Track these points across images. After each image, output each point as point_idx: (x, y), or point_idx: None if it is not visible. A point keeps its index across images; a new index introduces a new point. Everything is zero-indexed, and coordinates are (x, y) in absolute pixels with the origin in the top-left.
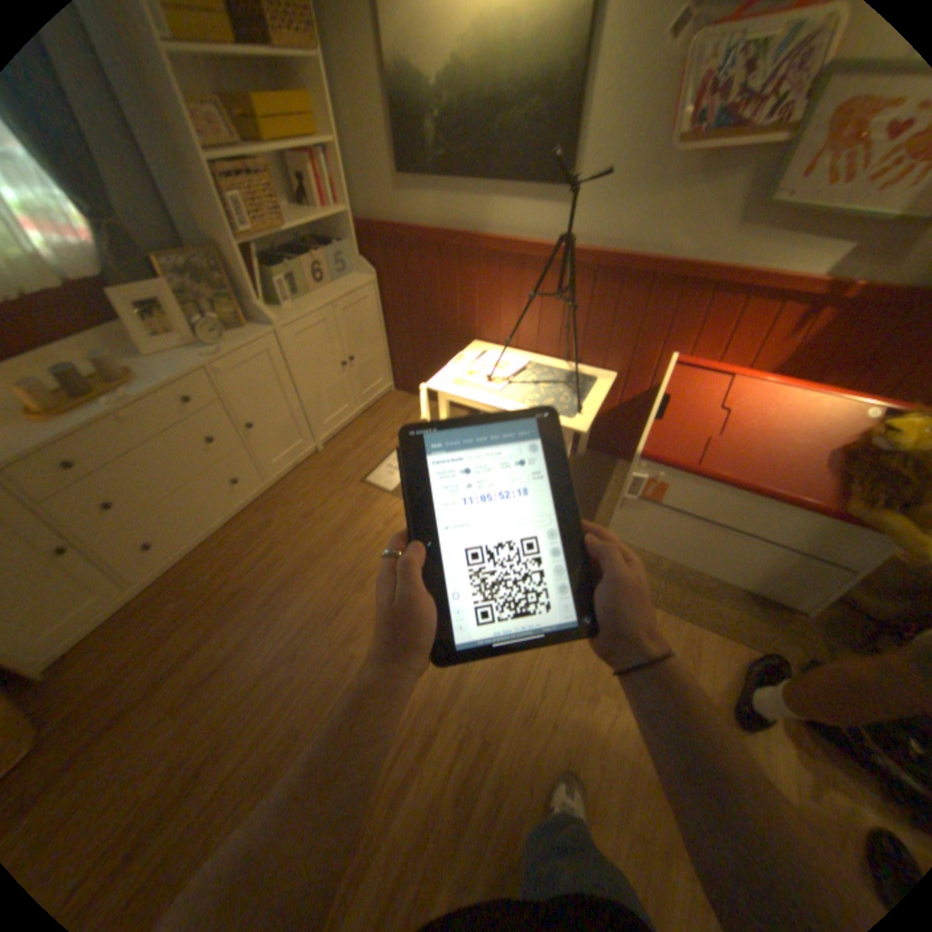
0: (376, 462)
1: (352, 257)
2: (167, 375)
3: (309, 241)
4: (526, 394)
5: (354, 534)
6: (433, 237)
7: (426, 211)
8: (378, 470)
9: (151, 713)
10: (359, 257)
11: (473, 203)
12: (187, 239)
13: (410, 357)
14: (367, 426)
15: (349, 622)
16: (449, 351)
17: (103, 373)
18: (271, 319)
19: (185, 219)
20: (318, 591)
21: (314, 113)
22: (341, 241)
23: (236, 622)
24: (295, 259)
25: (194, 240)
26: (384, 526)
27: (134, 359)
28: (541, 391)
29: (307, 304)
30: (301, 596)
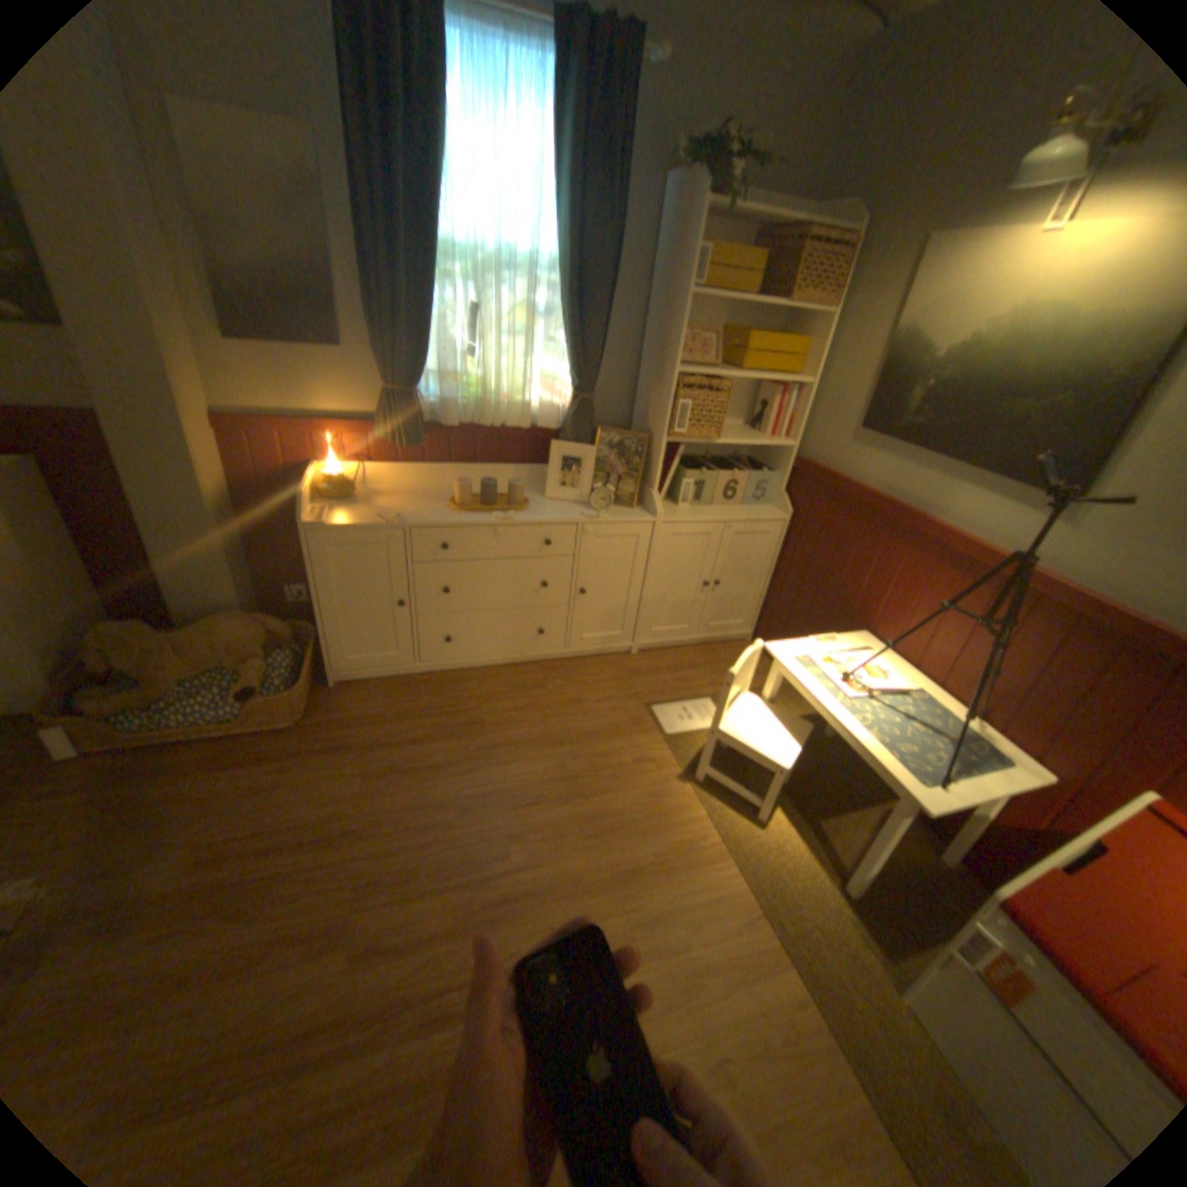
0: (673, 699)
1: (775, 491)
2: (546, 519)
3: (742, 462)
4: (884, 724)
5: (599, 750)
6: (870, 501)
7: (876, 472)
8: (669, 707)
9: (355, 767)
10: (783, 493)
11: (935, 481)
12: (634, 426)
13: (783, 615)
14: (693, 659)
15: (529, 825)
16: (830, 629)
17: (509, 498)
18: (656, 512)
19: (641, 411)
20: (529, 775)
21: (807, 357)
22: (773, 472)
23: (454, 748)
24: (714, 472)
25: (638, 429)
26: (632, 764)
27: (537, 498)
28: (908, 732)
29: (701, 514)
30: (513, 768)
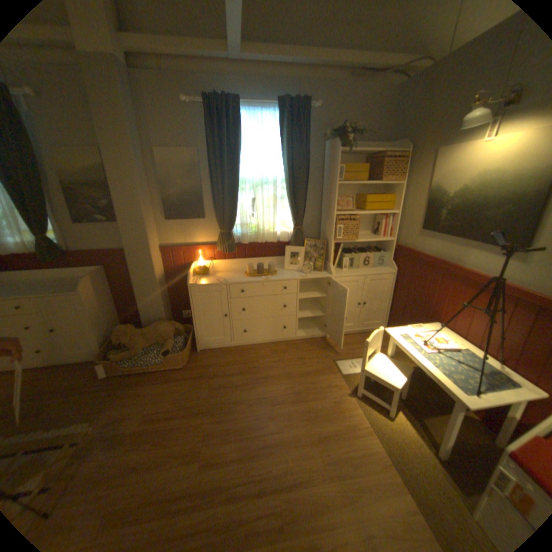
0: (347, 358)
1: (388, 260)
2: (283, 278)
3: (372, 248)
4: (446, 365)
5: (311, 381)
6: (430, 261)
7: (432, 248)
8: (345, 362)
9: (205, 385)
10: (392, 261)
11: (459, 249)
12: (321, 237)
13: (399, 317)
14: (357, 340)
15: (278, 413)
16: (422, 322)
17: (269, 270)
18: (332, 272)
19: (323, 231)
20: (278, 391)
21: (394, 202)
22: (386, 252)
23: (246, 378)
24: (358, 253)
25: (322, 238)
26: (326, 388)
27: (280, 270)
28: (460, 369)
29: (353, 272)
30: (271, 387)
